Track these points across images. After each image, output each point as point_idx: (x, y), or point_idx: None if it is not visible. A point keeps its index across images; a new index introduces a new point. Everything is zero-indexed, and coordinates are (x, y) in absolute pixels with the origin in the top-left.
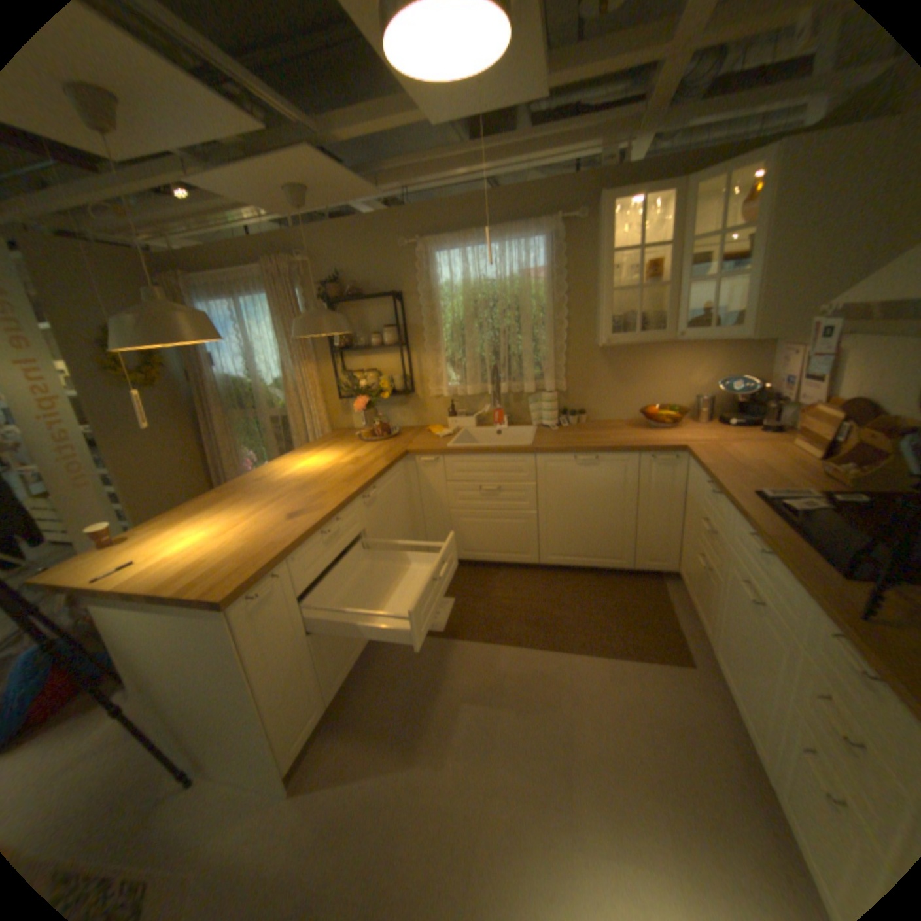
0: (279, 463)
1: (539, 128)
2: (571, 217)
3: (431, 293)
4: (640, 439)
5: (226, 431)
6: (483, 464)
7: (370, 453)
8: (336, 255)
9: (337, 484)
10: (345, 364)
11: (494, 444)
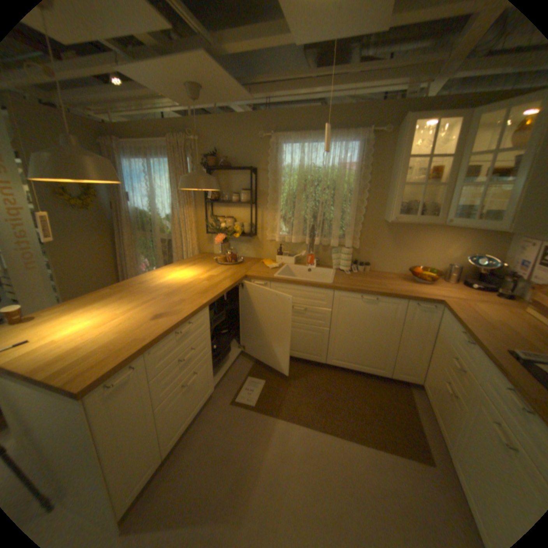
0: (159, 272)
1: (369, 64)
2: (380, 130)
3: (277, 171)
4: (409, 290)
5: (132, 244)
6: (297, 291)
7: (221, 273)
8: (217, 138)
9: (194, 295)
10: (214, 211)
11: (307, 279)
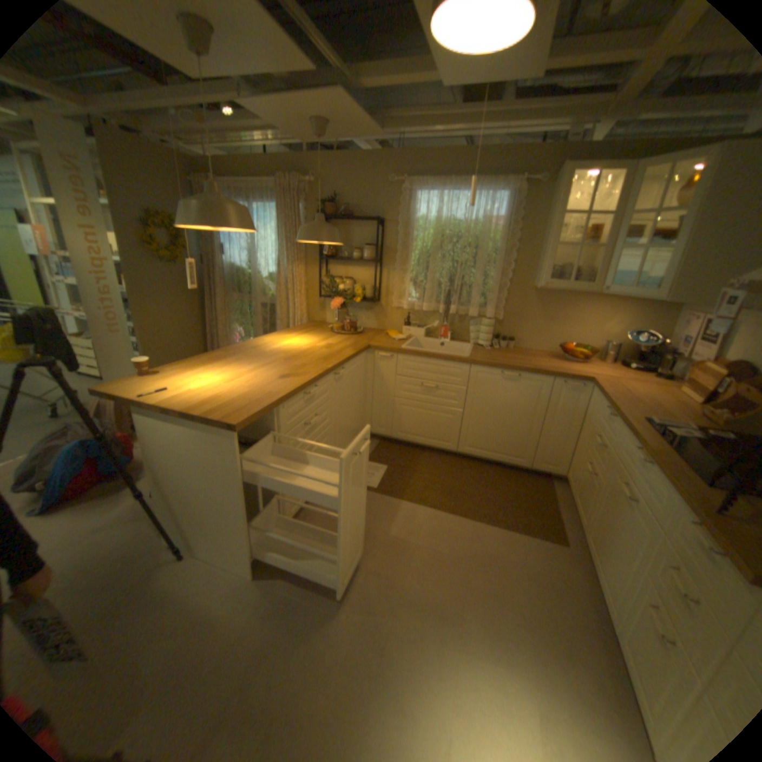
0: (269, 338)
1: (524, 102)
2: (534, 179)
3: (408, 224)
4: (556, 367)
5: (224, 308)
6: (427, 366)
7: (340, 343)
8: (337, 180)
9: (316, 361)
10: (328, 270)
11: (439, 352)
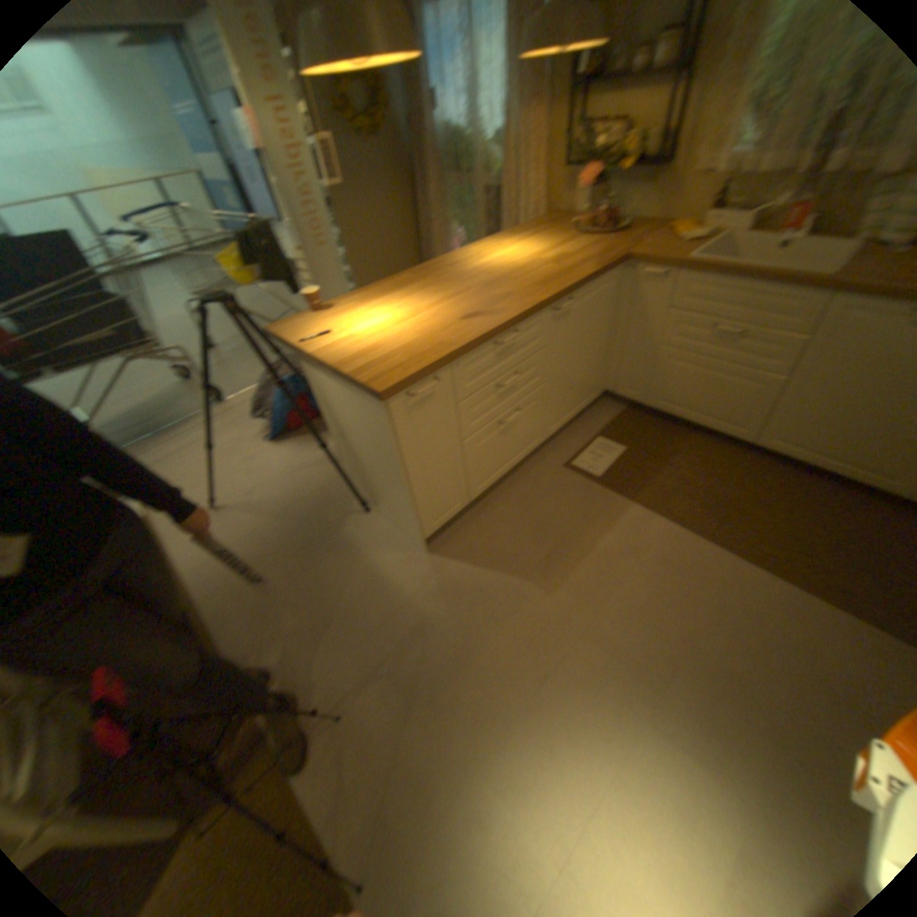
0: (480, 246)
1: None
2: None
3: None
4: None
5: (442, 199)
6: (737, 291)
7: (582, 249)
8: None
9: (529, 286)
10: (589, 105)
11: (770, 263)
